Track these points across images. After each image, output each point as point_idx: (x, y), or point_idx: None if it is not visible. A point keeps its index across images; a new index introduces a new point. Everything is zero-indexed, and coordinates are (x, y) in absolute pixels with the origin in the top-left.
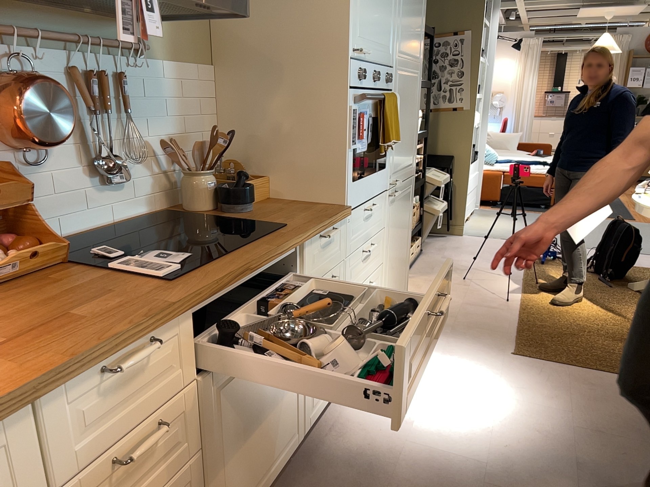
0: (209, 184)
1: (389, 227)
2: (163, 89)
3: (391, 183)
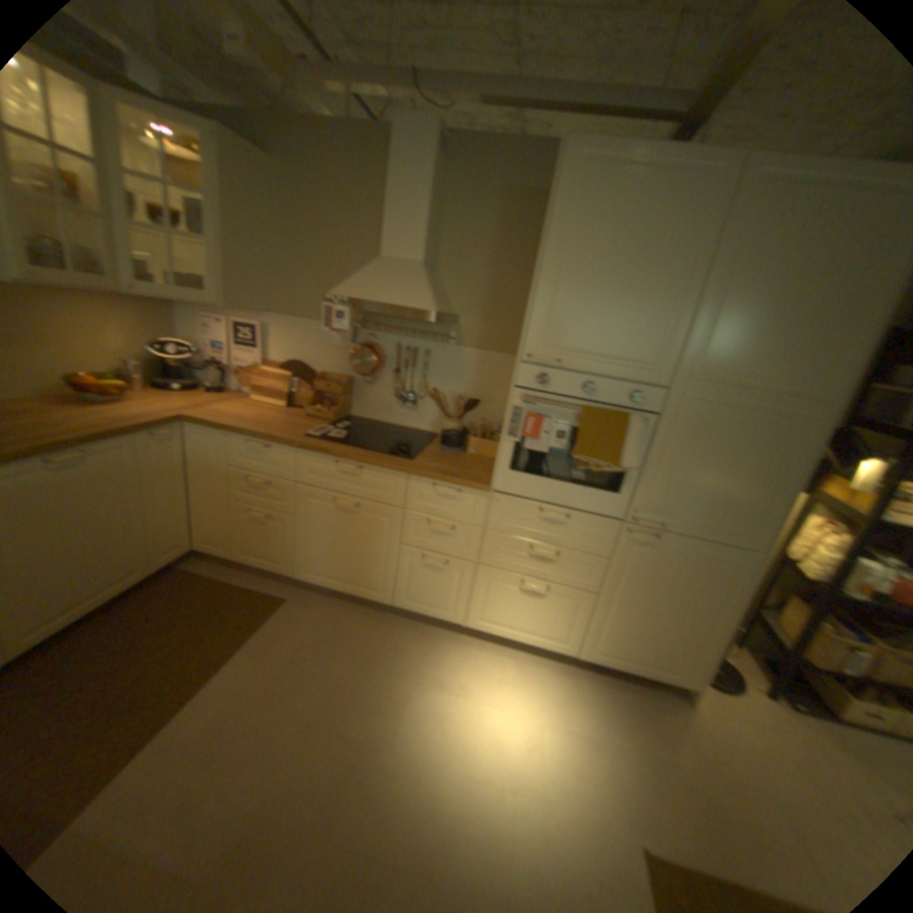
0: (444, 427)
1: (624, 567)
2: (459, 364)
3: (631, 517)
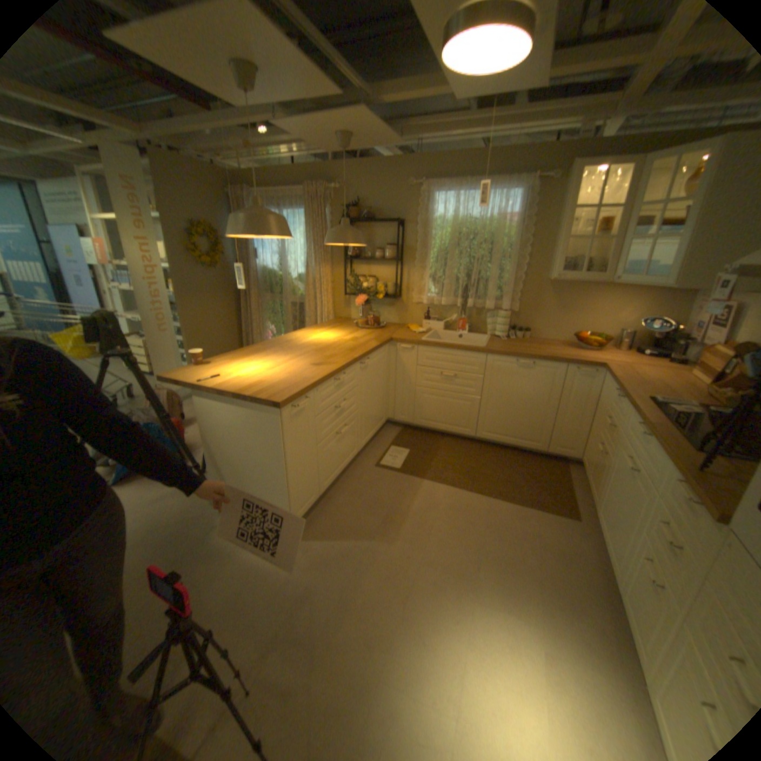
0: None
1: None
2: None
3: None
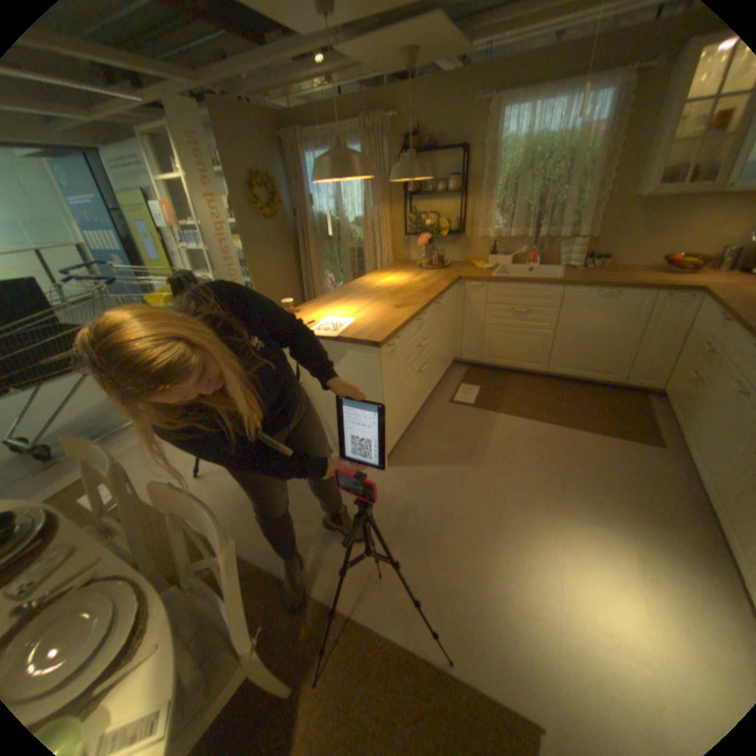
0: None
1: None
2: None
3: None
